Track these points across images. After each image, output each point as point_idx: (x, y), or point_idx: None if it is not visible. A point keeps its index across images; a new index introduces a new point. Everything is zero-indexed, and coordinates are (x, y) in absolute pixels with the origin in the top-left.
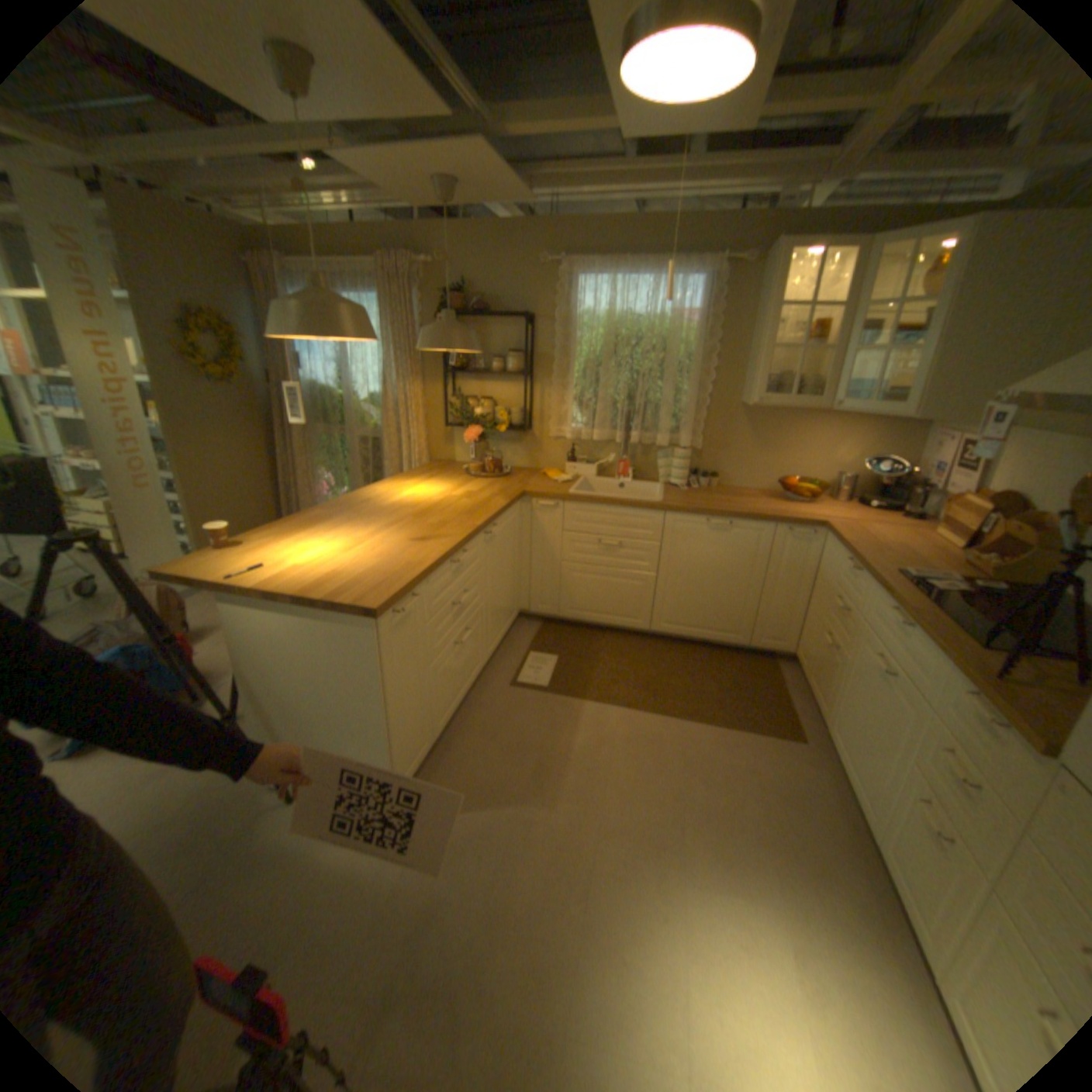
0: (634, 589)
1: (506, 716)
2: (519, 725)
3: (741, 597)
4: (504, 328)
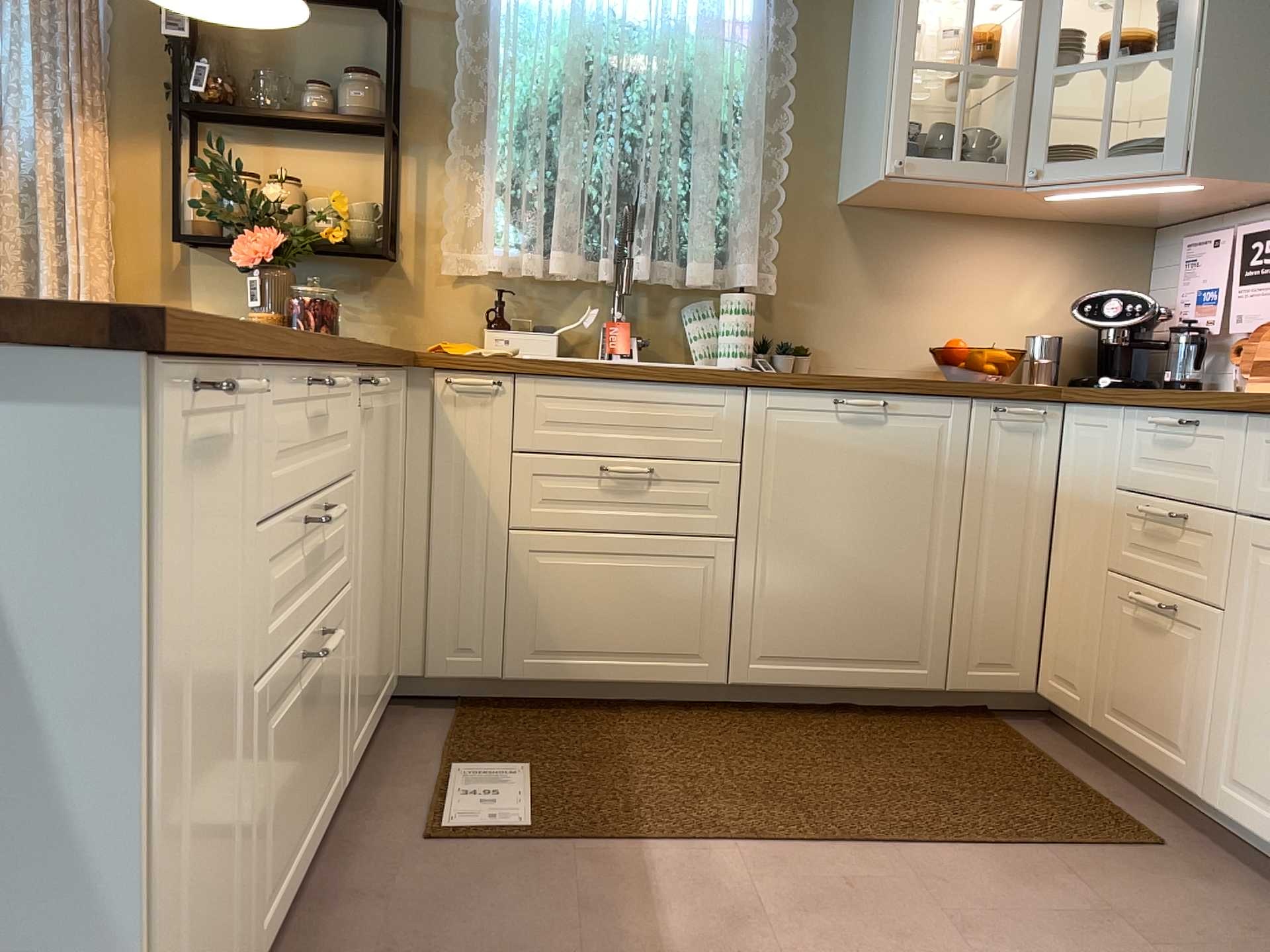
0: (688, 581)
1: (436, 912)
2: (486, 926)
3: (919, 571)
4: (333, 31)
